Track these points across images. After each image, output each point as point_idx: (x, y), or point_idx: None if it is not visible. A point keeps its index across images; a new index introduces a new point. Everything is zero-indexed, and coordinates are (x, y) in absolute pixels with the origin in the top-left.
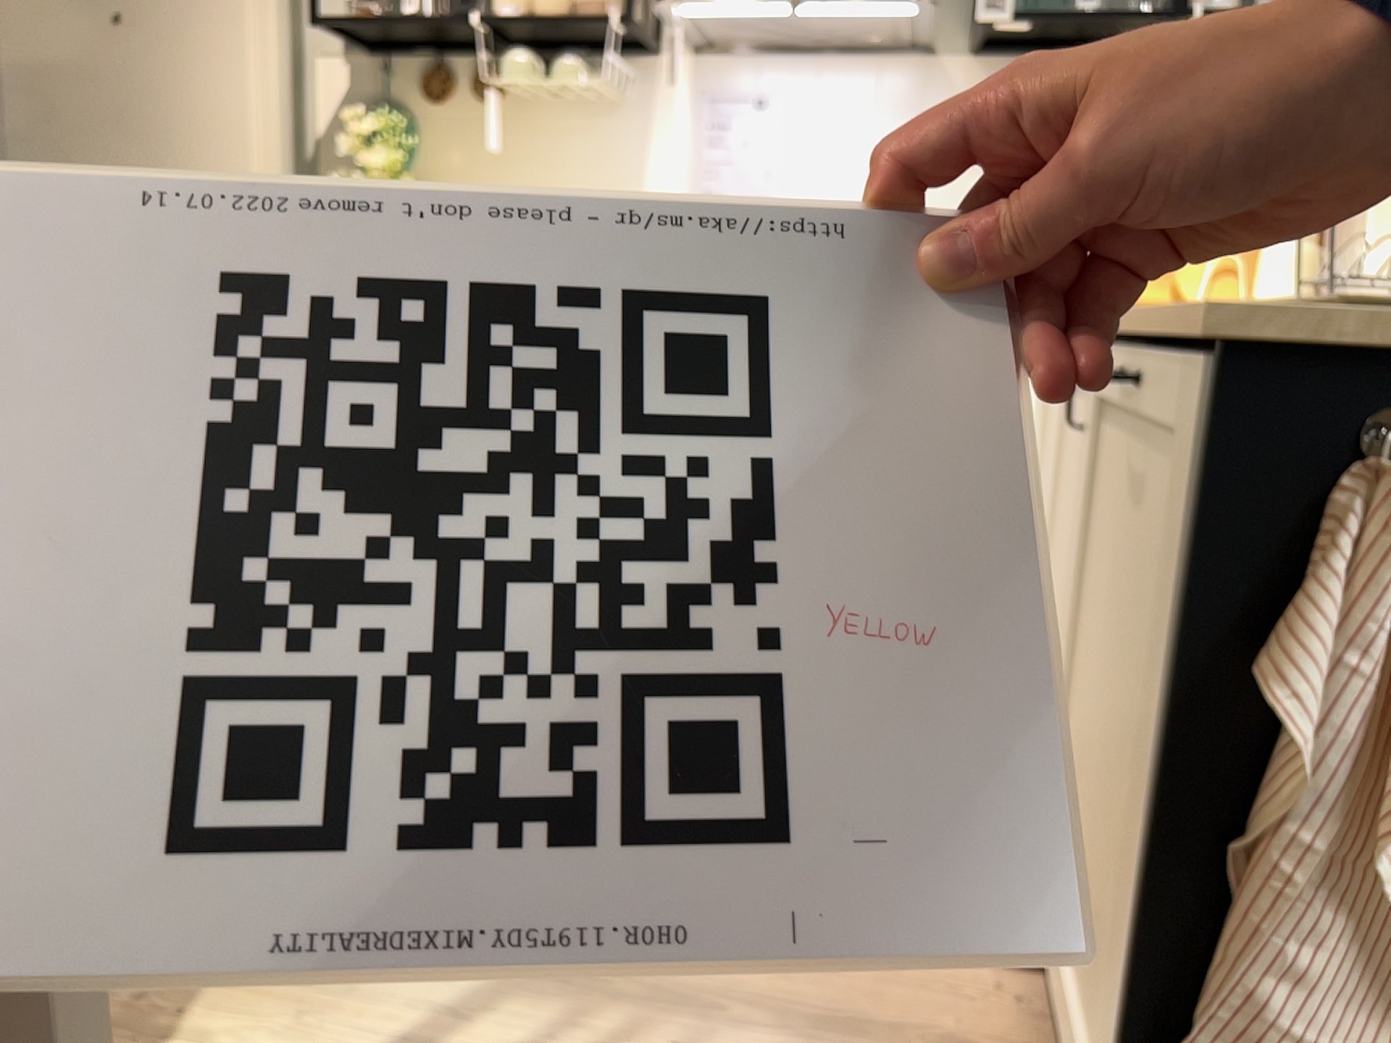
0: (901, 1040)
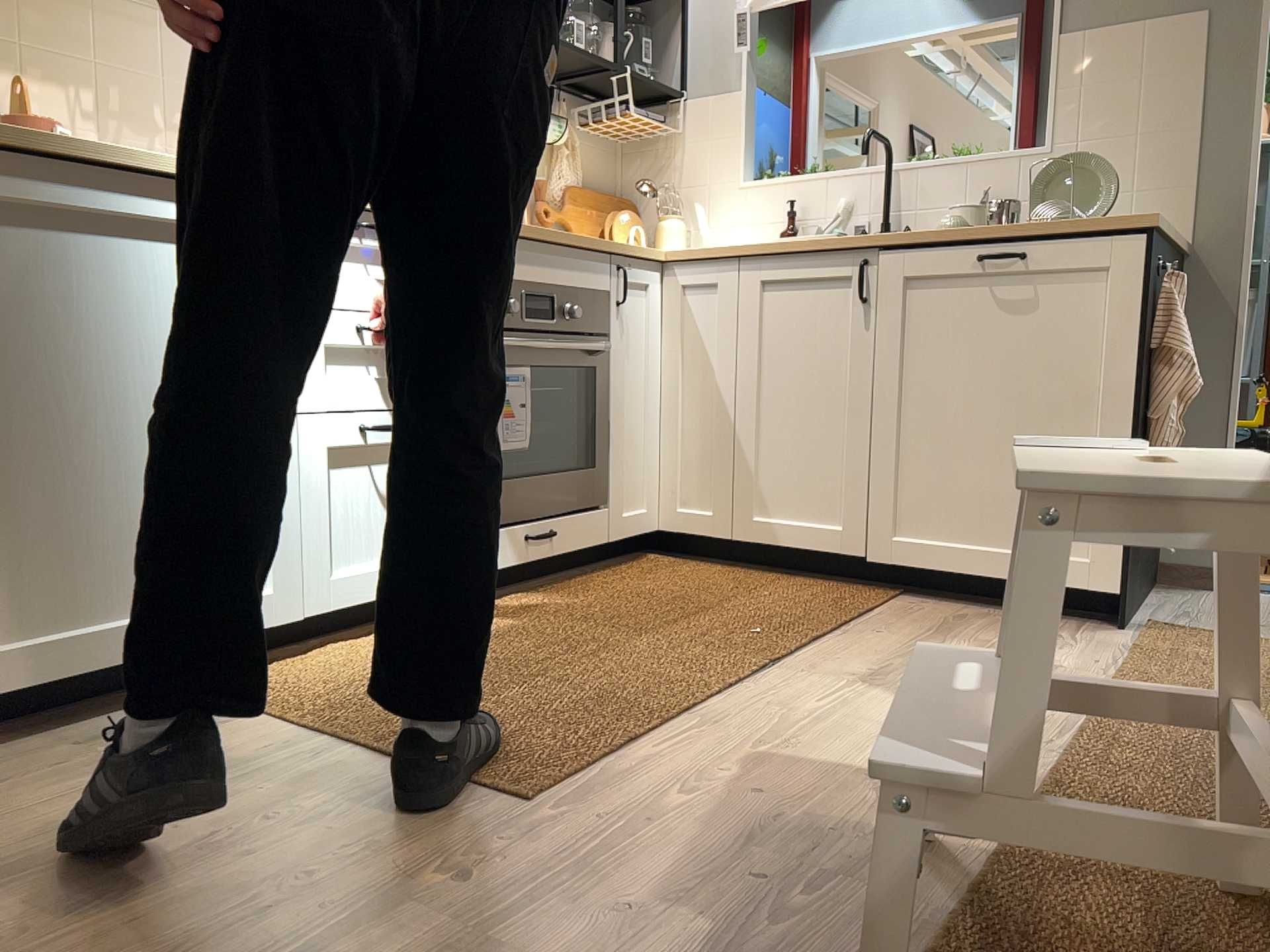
0: (951, 622)
